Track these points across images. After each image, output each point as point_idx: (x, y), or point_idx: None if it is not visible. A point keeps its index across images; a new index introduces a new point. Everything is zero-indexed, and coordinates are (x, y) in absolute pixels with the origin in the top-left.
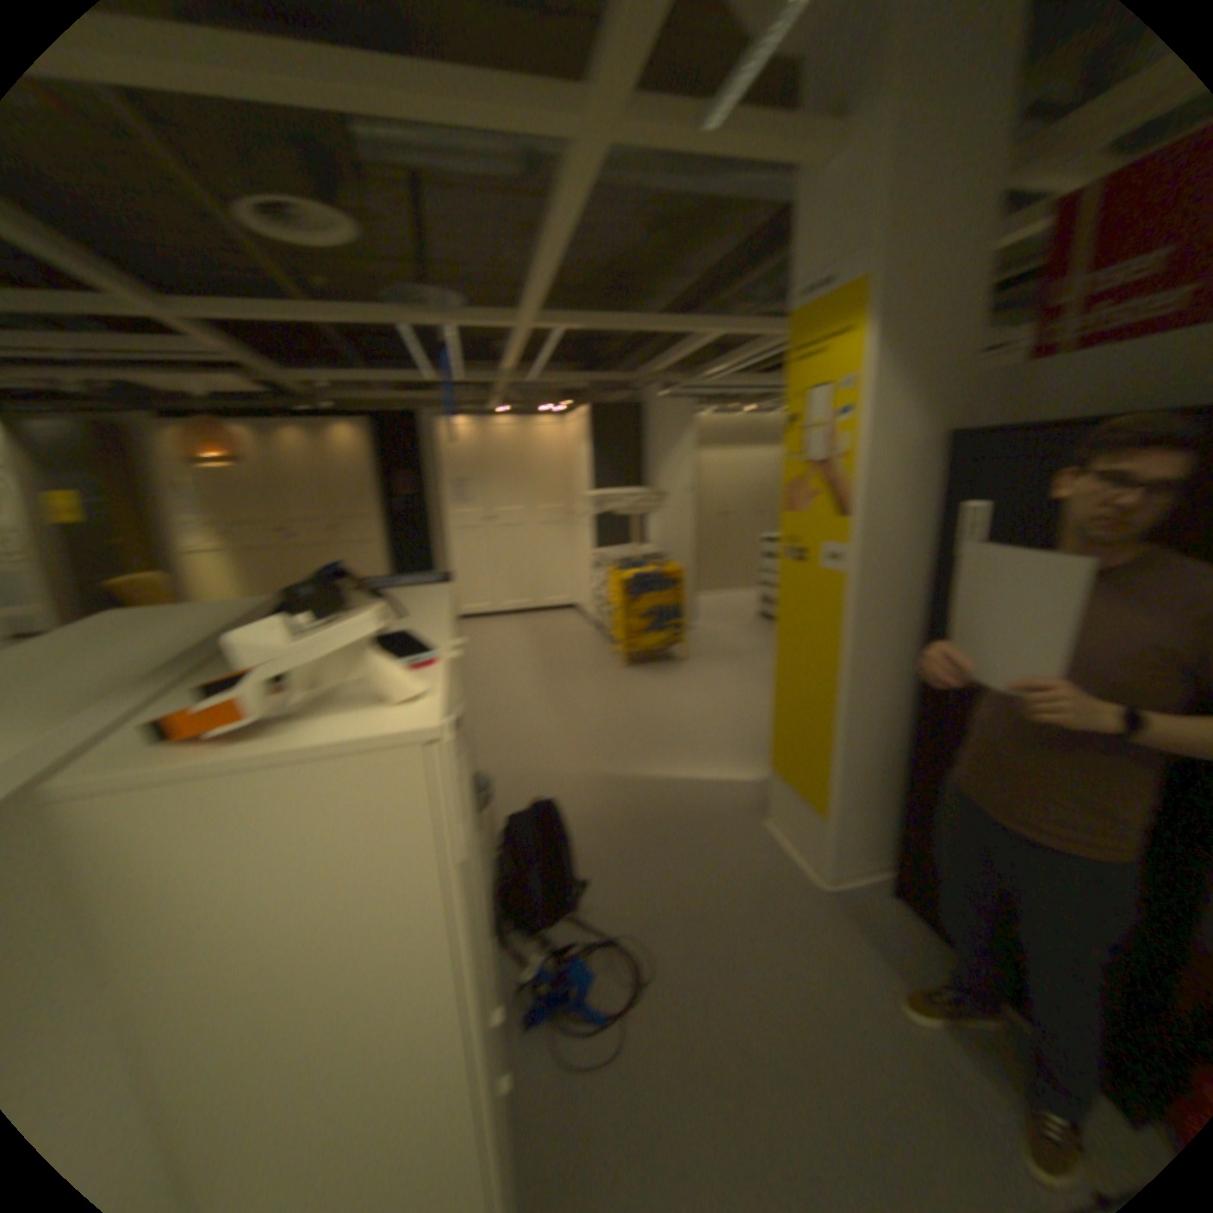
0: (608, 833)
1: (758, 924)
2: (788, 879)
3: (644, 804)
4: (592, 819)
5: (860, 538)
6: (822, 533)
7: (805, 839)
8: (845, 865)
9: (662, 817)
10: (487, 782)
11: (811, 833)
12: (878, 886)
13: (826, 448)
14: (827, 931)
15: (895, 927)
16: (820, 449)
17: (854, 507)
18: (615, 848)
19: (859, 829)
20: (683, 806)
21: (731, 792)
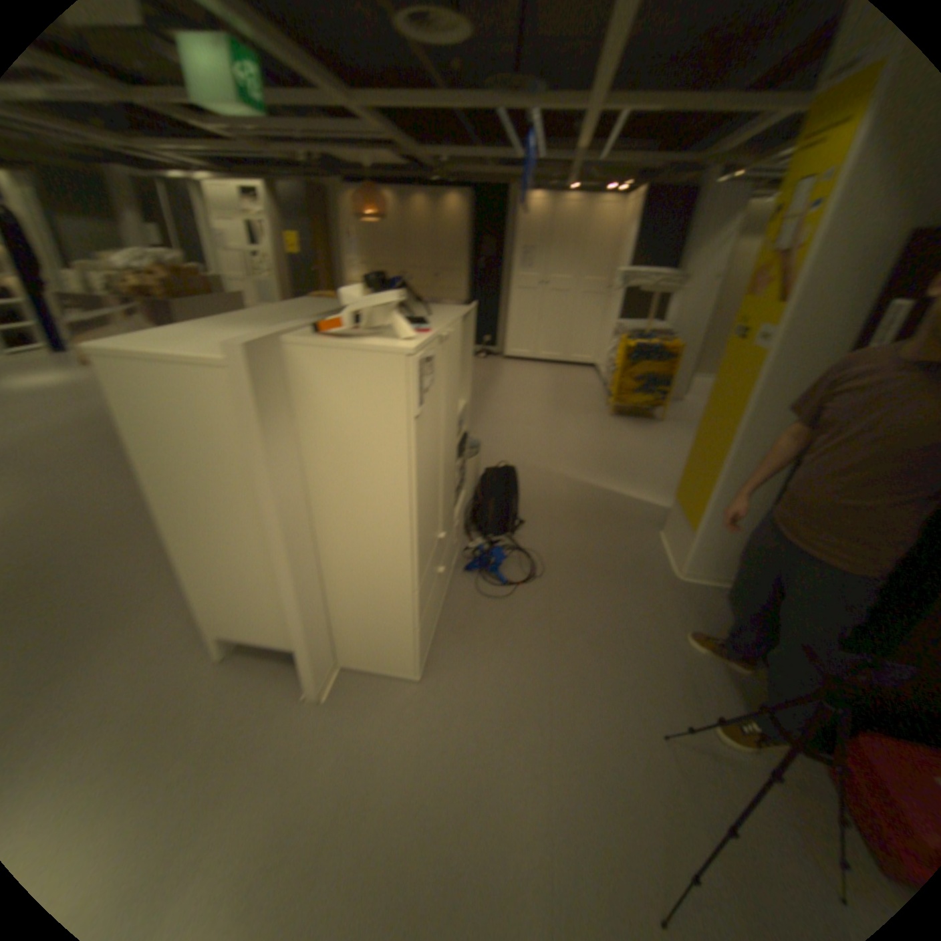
0: (551, 505)
1: (622, 577)
2: (658, 564)
3: (582, 498)
4: (544, 495)
5: (790, 321)
6: (765, 315)
7: (681, 544)
8: (700, 566)
9: (590, 508)
10: (477, 444)
11: (685, 541)
12: (723, 589)
13: (793, 238)
14: (667, 596)
15: (719, 612)
16: (789, 238)
17: (793, 294)
18: (551, 514)
19: (719, 546)
20: (608, 506)
21: (647, 509)
